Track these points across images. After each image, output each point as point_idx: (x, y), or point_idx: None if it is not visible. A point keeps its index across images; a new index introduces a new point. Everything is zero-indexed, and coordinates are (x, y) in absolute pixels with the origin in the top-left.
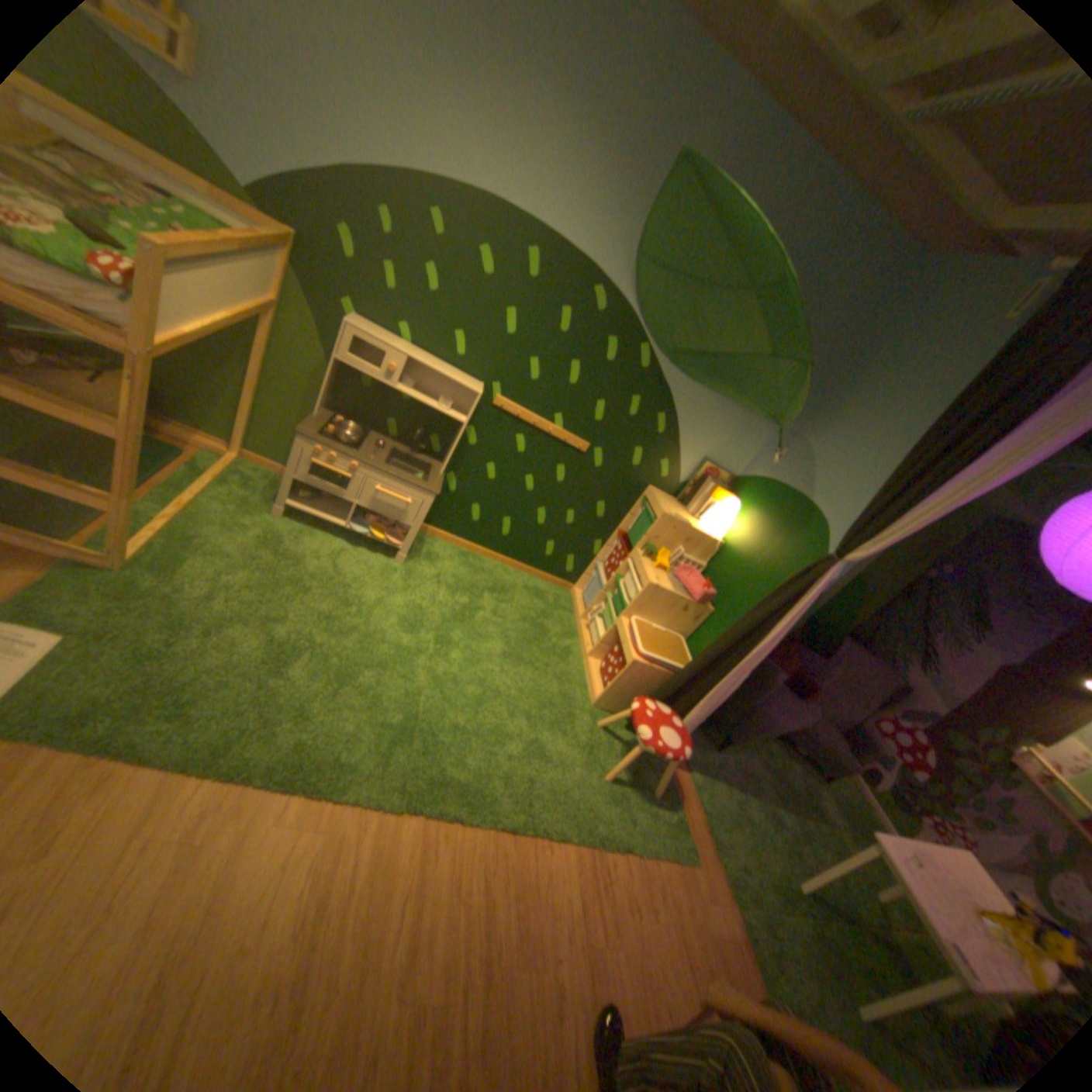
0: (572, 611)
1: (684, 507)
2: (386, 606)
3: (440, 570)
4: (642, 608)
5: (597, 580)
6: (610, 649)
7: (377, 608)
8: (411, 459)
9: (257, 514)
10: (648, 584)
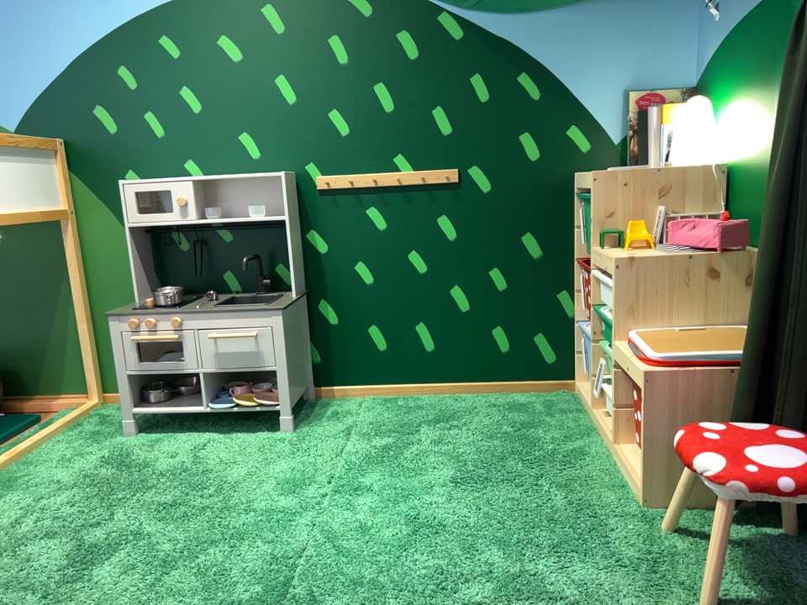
0: (583, 407)
1: (644, 166)
2: (263, 475)
3: (353, 423)
4: (635, 304)
5: (584, 335)
6: (625, 395)
7: (249, 480)
8: (256, 296)
9: (109, 438)
10: (616, 259)
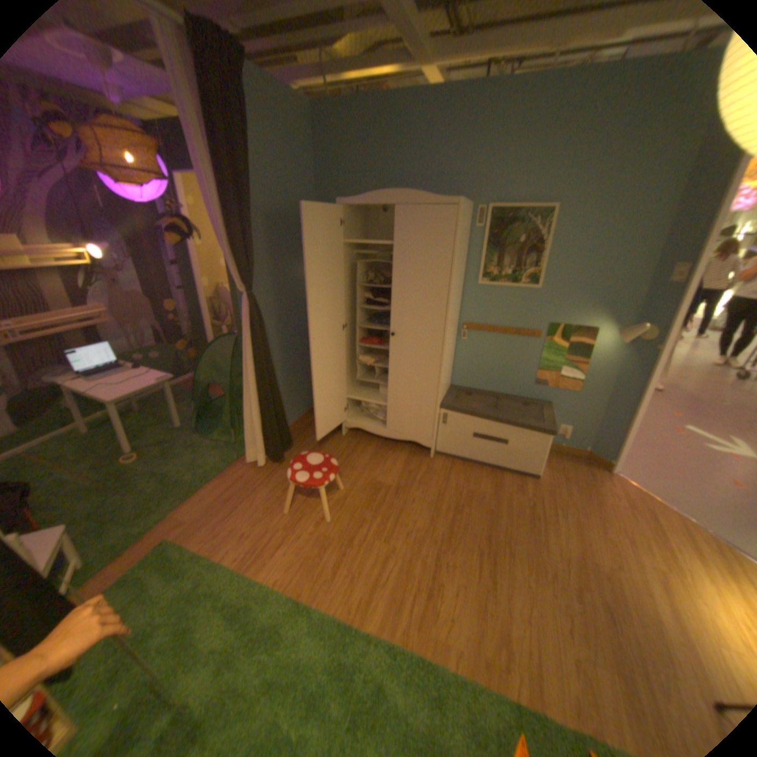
0: None
1: None
2: None
3: None
4: None
5: None
6: None
7: None
8: None
9: None
10: None
